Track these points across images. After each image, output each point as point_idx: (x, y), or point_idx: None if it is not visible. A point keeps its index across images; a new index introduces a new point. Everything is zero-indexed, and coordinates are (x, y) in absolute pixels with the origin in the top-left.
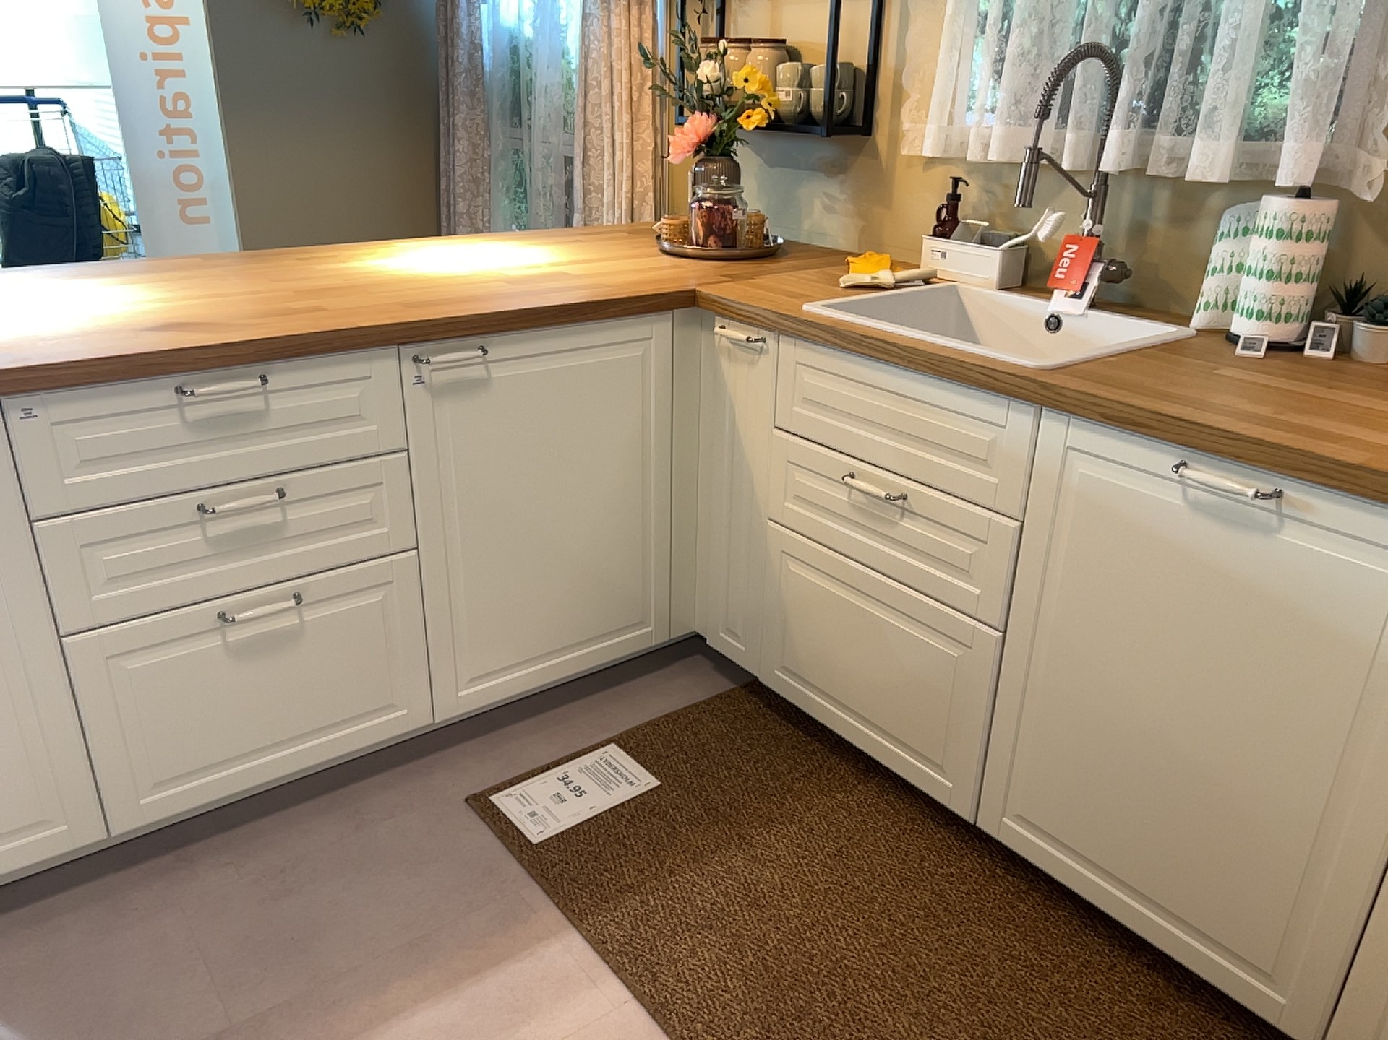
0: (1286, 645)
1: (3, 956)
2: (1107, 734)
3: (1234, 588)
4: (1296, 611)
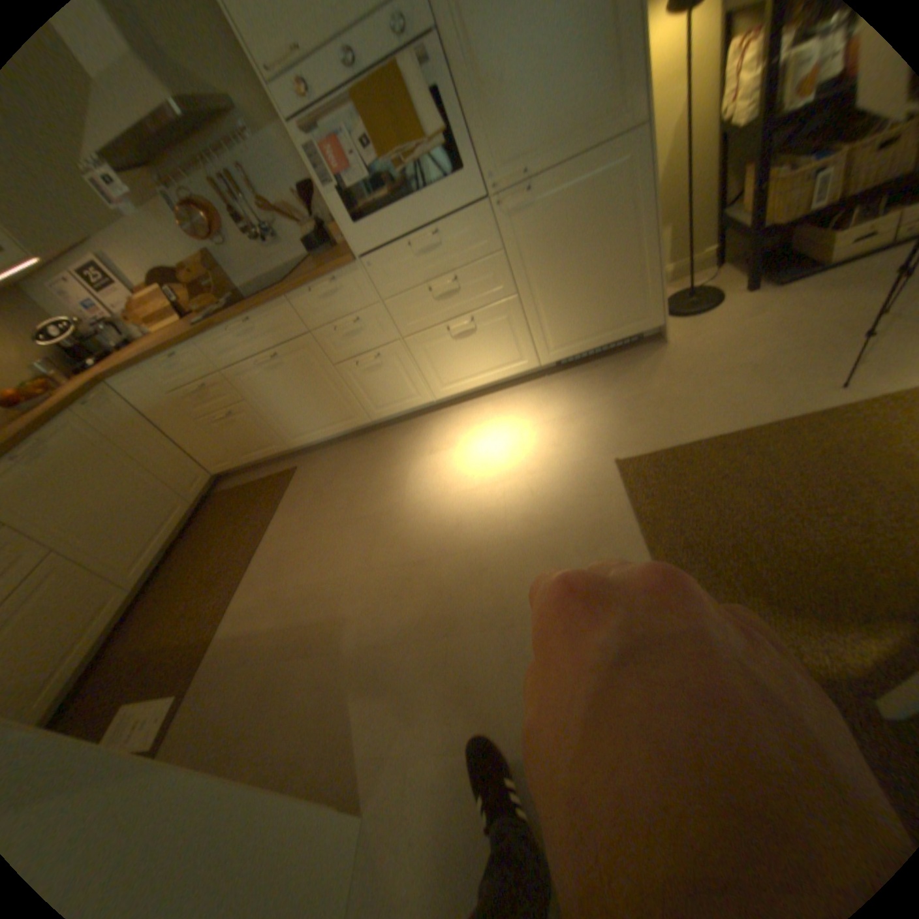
0: (84, 460)
1: (330, 783)
2: (103, 523)
3: (62, 465)
4: (74, 453)
